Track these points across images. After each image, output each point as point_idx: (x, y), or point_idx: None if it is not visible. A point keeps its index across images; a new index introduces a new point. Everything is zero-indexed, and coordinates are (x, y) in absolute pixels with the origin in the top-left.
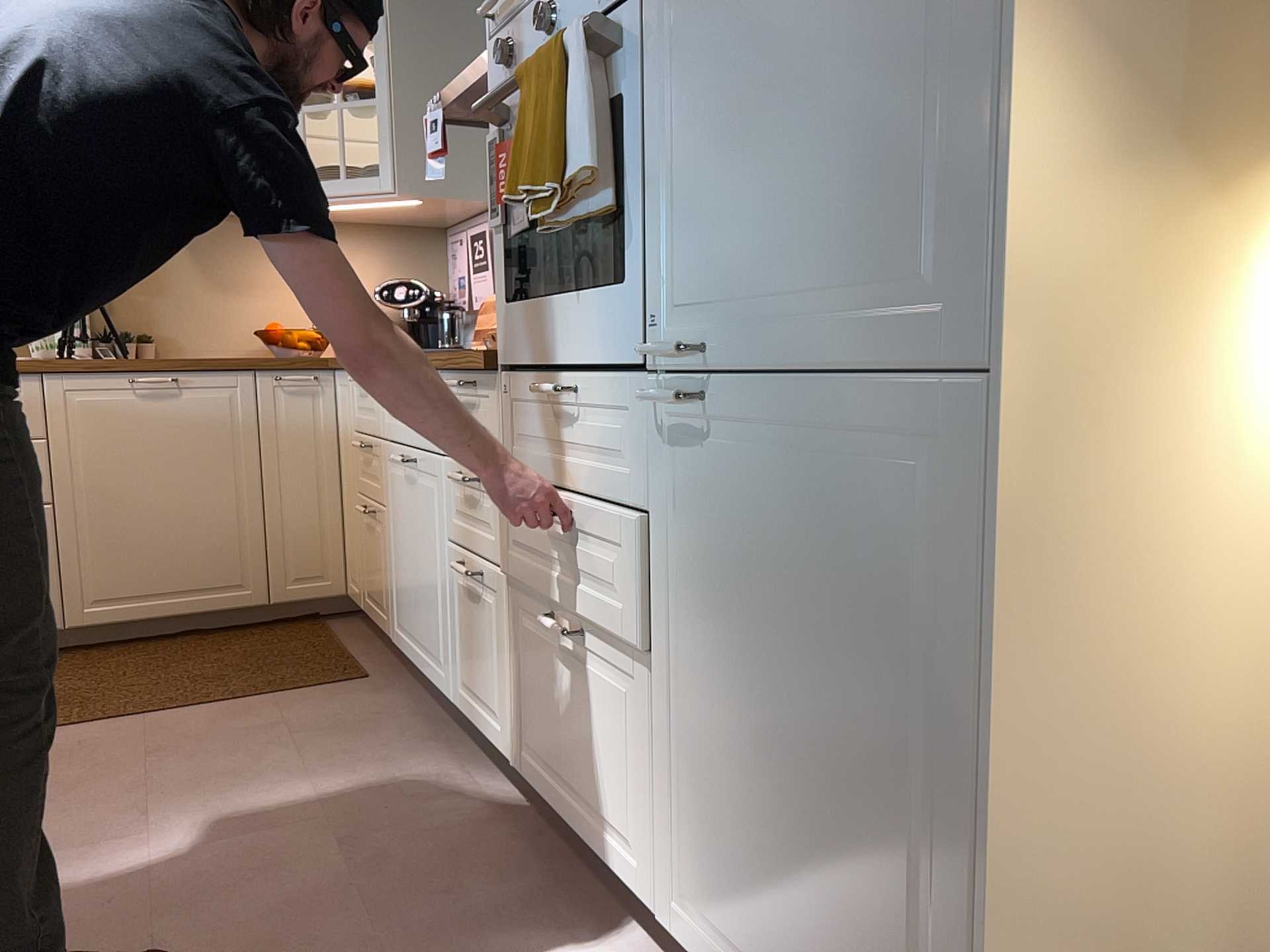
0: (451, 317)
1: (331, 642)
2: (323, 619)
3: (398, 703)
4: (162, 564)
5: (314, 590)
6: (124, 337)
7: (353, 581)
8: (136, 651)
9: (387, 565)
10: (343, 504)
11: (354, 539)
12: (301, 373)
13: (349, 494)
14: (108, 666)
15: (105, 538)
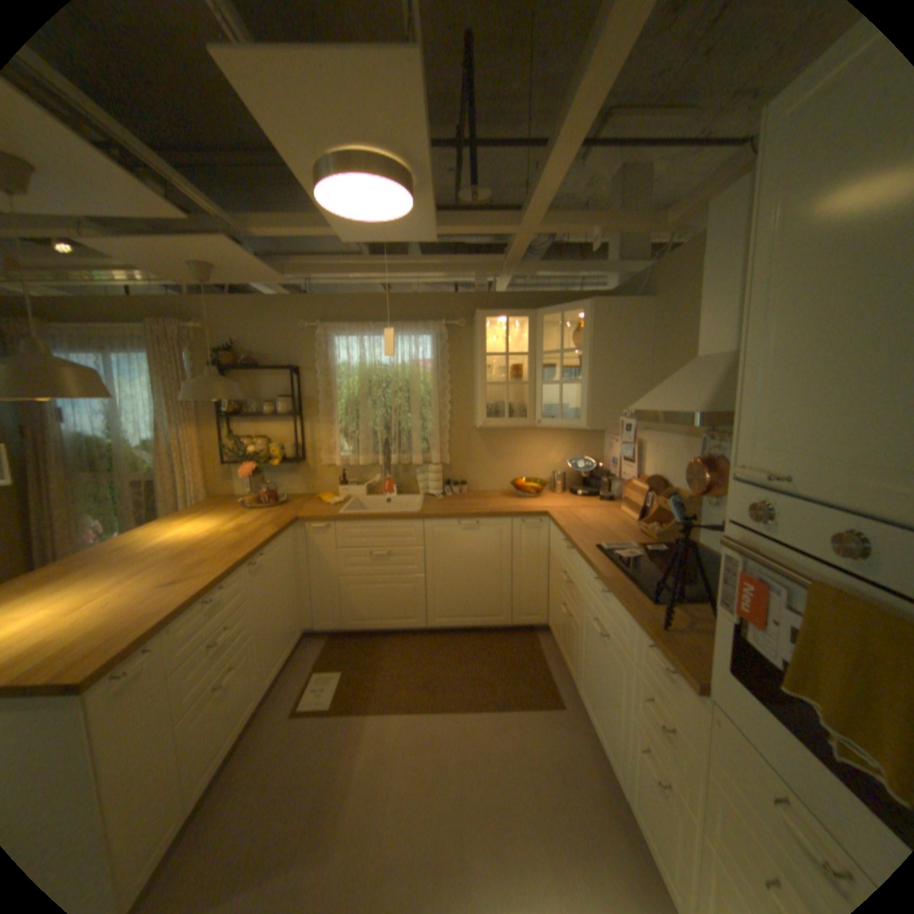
0: (609, 484)
1: (541, 660)
2: (535, 632)
3: (584, 750)
4: (466, 604)
5: (532, 622)
6: (454, 484)
7: (552, 625)
8: (453, 642)
9: (578, 653)
10: (549, 583)
11: (555, 608)
12: (533, 519)
13: (554, 584)
14: (443, 653)
15: (444, 591)
